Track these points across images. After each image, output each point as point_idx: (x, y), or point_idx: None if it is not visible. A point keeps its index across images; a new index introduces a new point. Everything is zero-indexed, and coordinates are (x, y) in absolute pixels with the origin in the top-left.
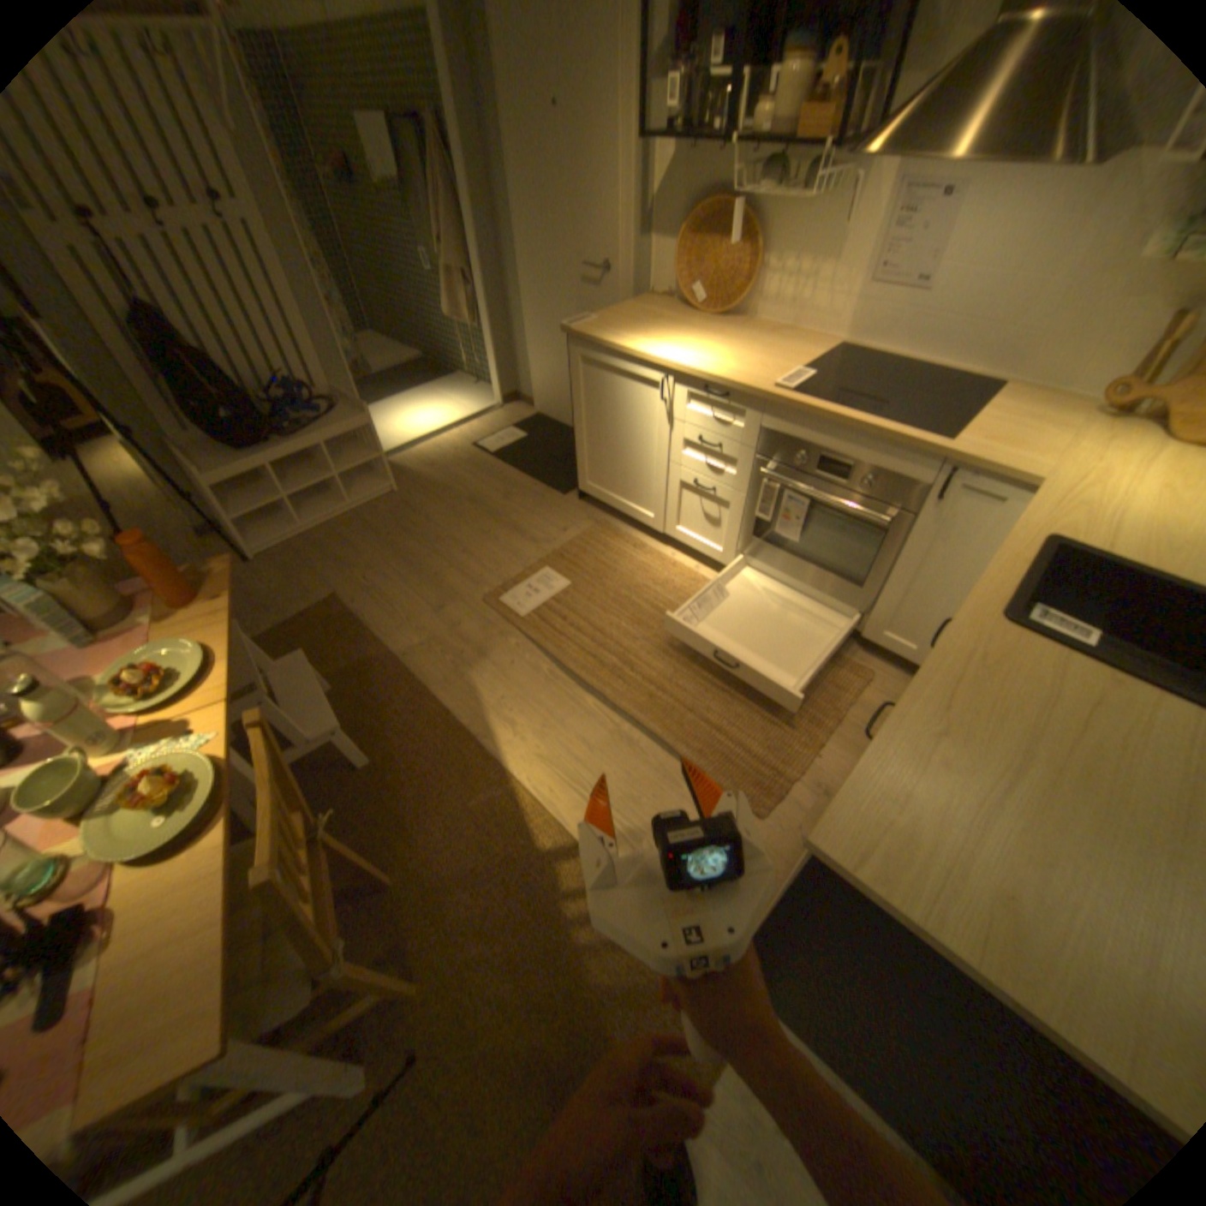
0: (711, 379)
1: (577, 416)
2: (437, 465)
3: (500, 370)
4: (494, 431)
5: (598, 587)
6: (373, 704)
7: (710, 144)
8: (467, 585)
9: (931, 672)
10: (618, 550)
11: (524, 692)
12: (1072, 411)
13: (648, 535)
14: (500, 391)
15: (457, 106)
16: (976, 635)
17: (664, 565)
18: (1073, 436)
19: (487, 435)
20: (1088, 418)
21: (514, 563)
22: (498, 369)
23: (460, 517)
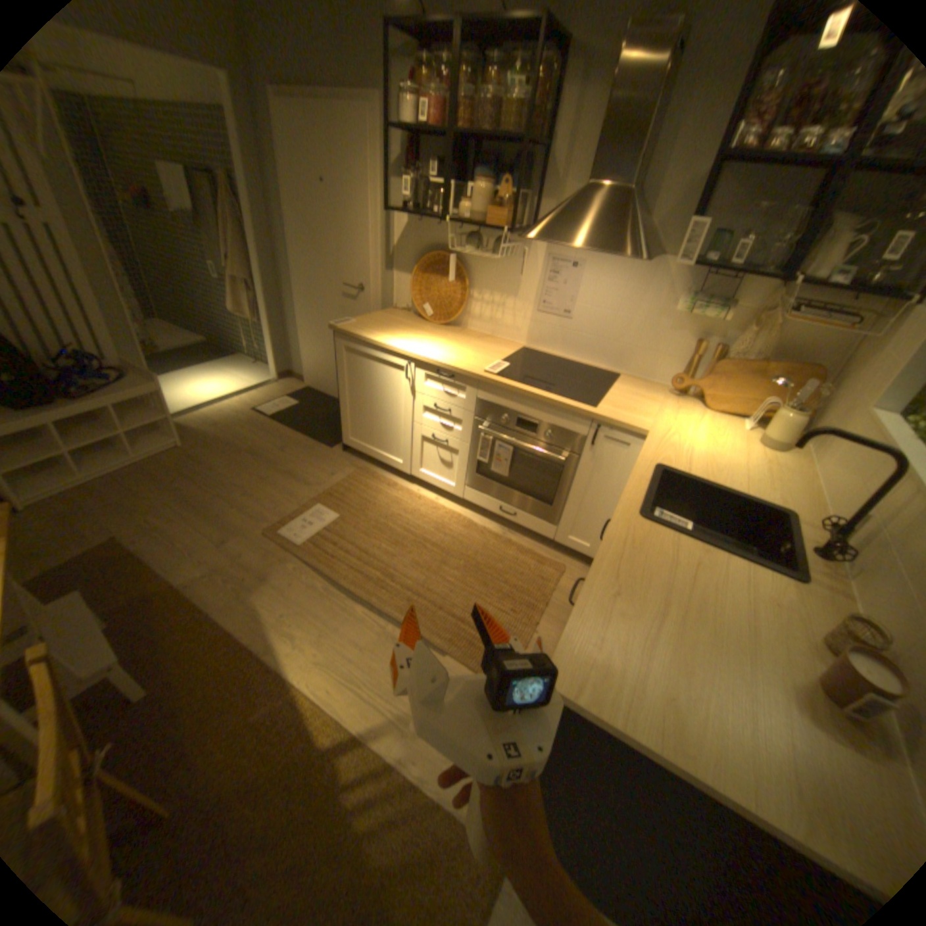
0: (442, 366)
1: (342, 389)
2: (220, 426)
3: (276, 354)
4: (272, 400)
5: (362, 517)
6: (153, 636)
7: (432, 221)
8: (248, 522)
9: (603, 553)
10: (377, 488)
11: (302, 608)
12: (656, 393)
13: (399, 476)
14: (276, 370)
15: (246, 172)
16: (626, 528)
17: (412, 498)
18: (659, 406)
19: (266, 403)
20: (665, 396)
21: (290, 502)
22: (275, 354)
23: (241, 467)
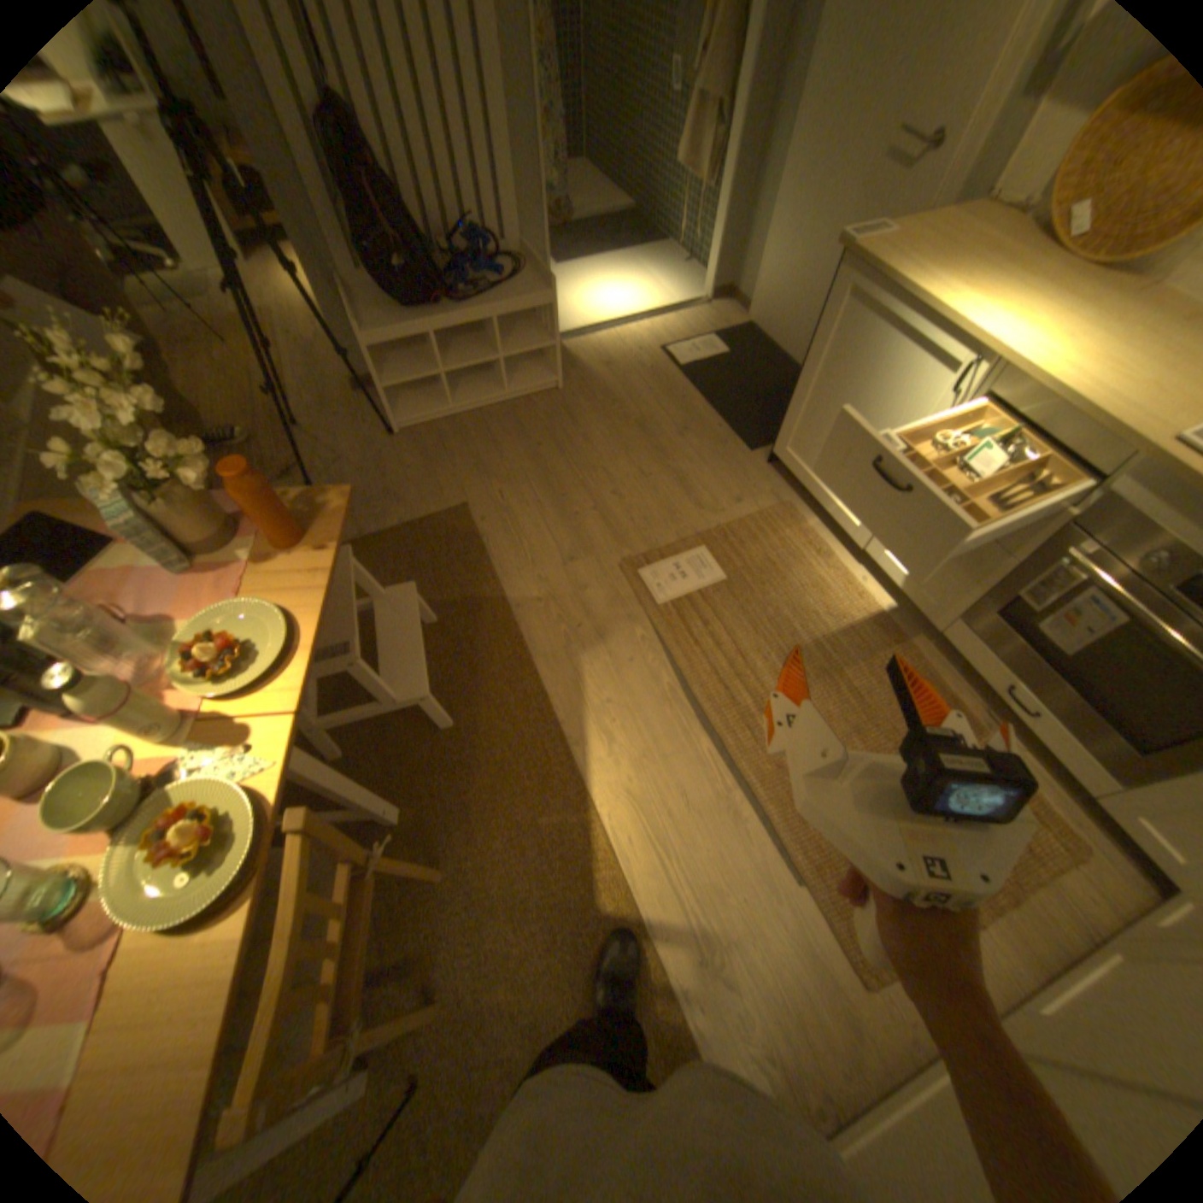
0: (1062, 392)
1: (809, 363)
2: (614, 367)
3: (722, 253)
4: (691, 337)
5: (758, 595)
6: (473, 657)
7: None
8: (607, 540)
9: None
10: (797, 551)
11: (634, 704)
12: None
13: (841, 541)
14: (713, 281)
15: None
16: None
17: (849, 592)
18: None
19: (682, 341)
20: None
21: (667, 528)
22: (720, 252)
23: (622, 446)
